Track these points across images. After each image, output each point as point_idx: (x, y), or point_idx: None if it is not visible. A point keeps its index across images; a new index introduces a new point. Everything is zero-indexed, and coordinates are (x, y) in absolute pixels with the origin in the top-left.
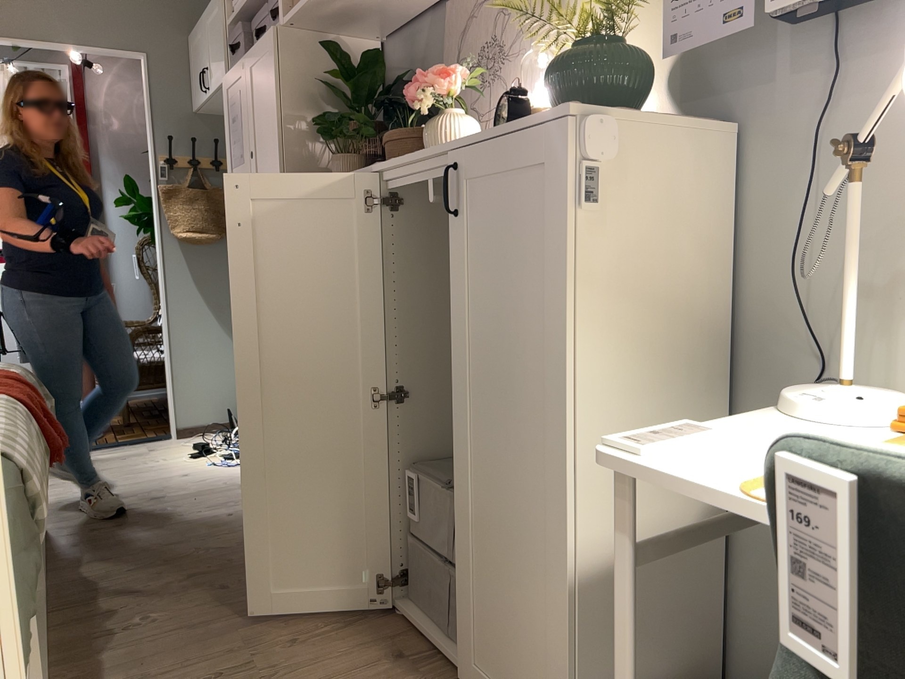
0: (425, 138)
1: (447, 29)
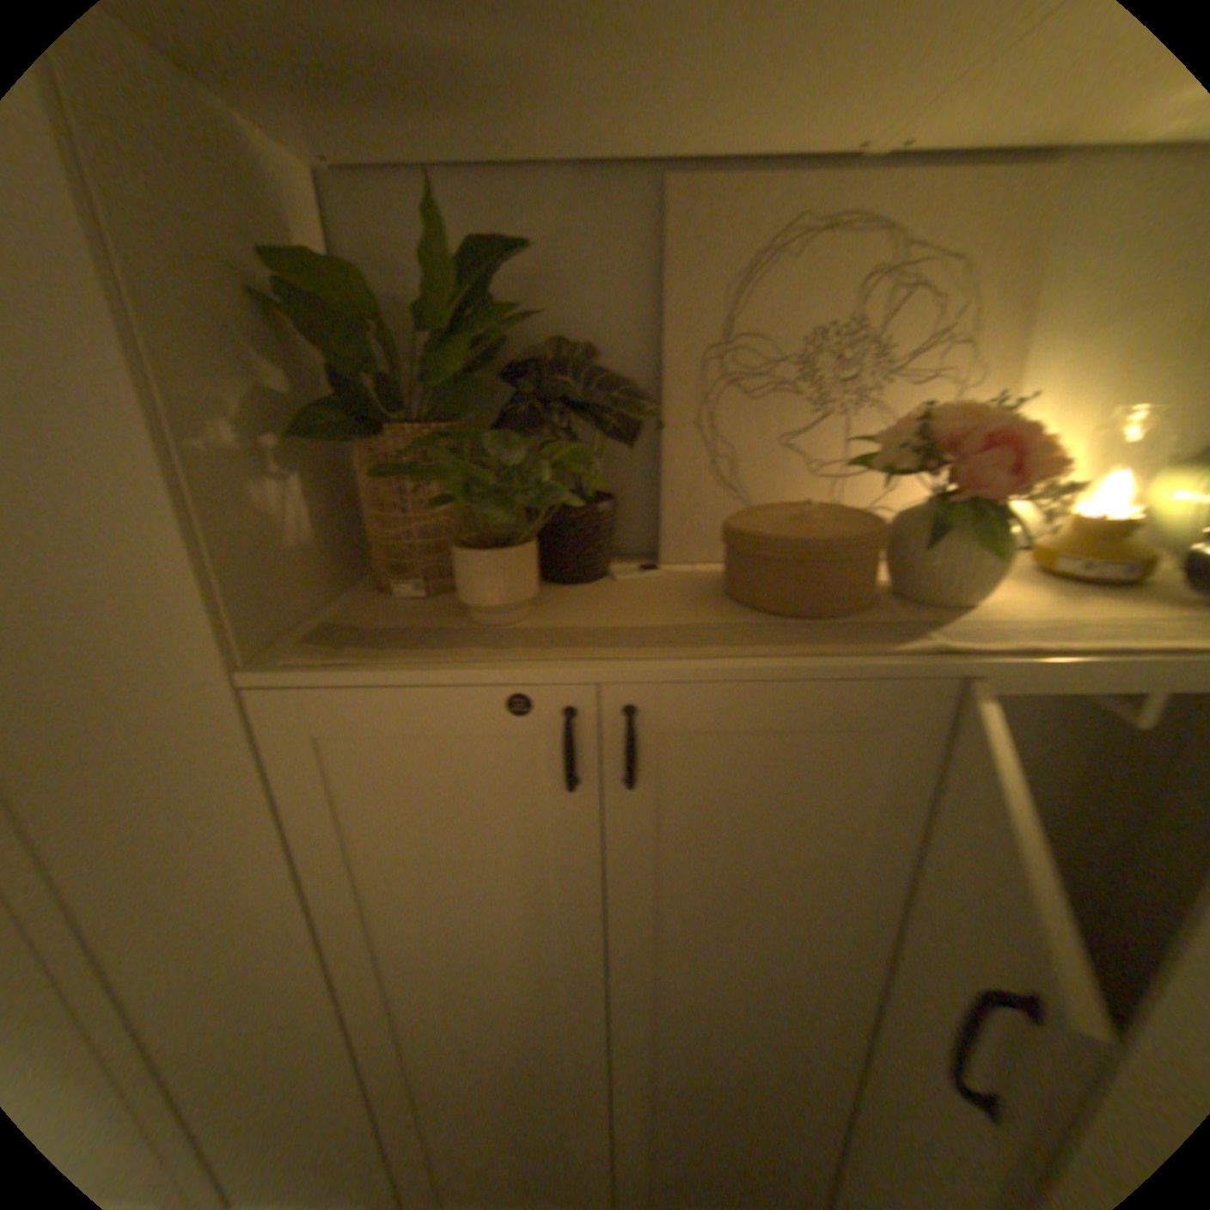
0: (926, 552)
1: (676, 245)
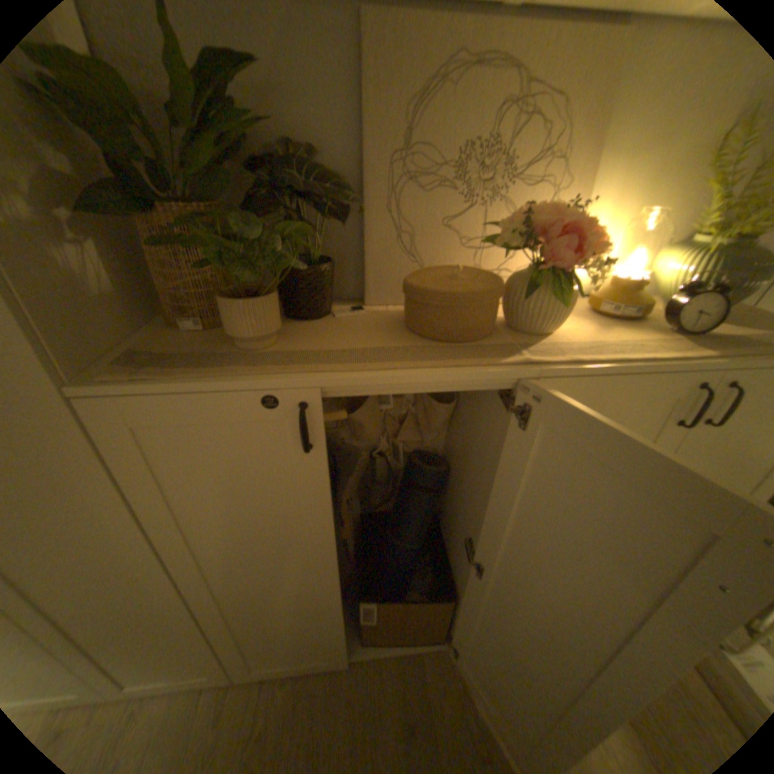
0: (525, 300)
1: (371, 68)
